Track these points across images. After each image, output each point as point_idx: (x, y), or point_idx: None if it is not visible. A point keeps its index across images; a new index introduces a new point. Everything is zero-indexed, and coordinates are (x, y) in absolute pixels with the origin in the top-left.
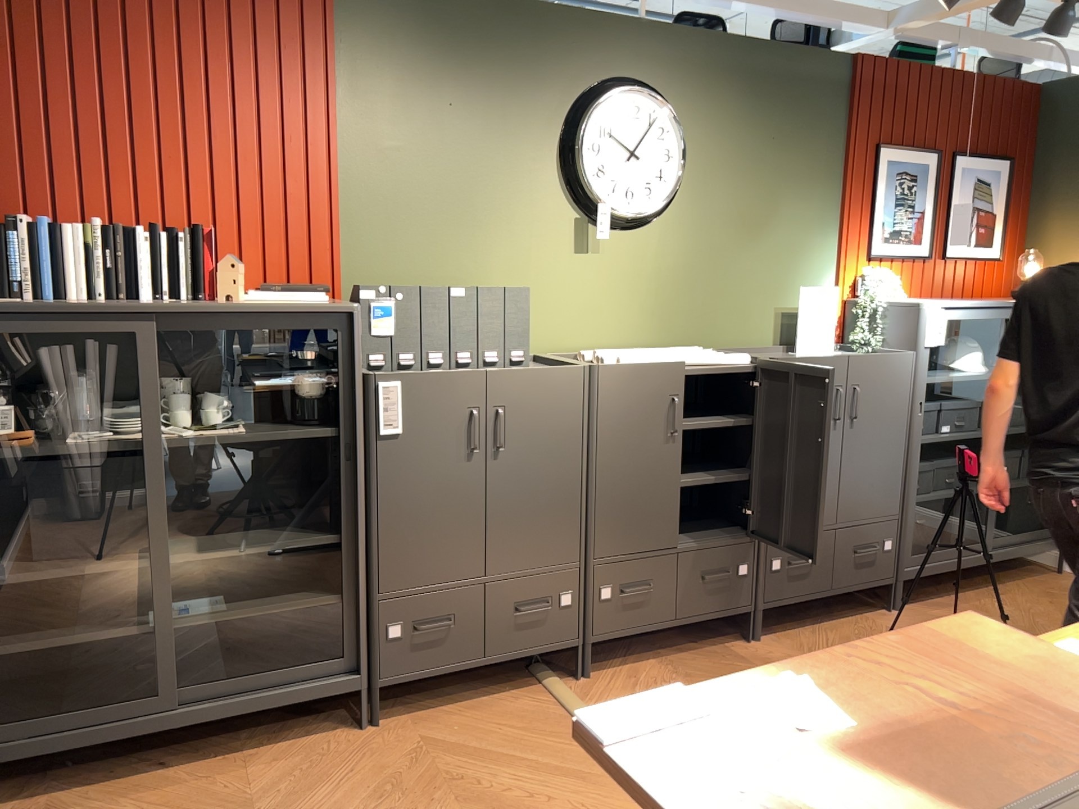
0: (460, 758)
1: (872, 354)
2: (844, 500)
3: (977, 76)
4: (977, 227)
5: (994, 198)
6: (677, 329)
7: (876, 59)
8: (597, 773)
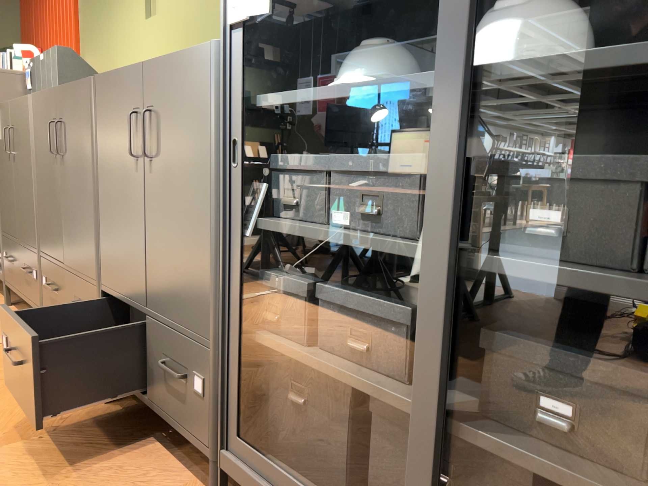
0: None
1: (173, 56)
2: (150, 277)
3: None
4: None
5: None
6: None
7: None
8: None
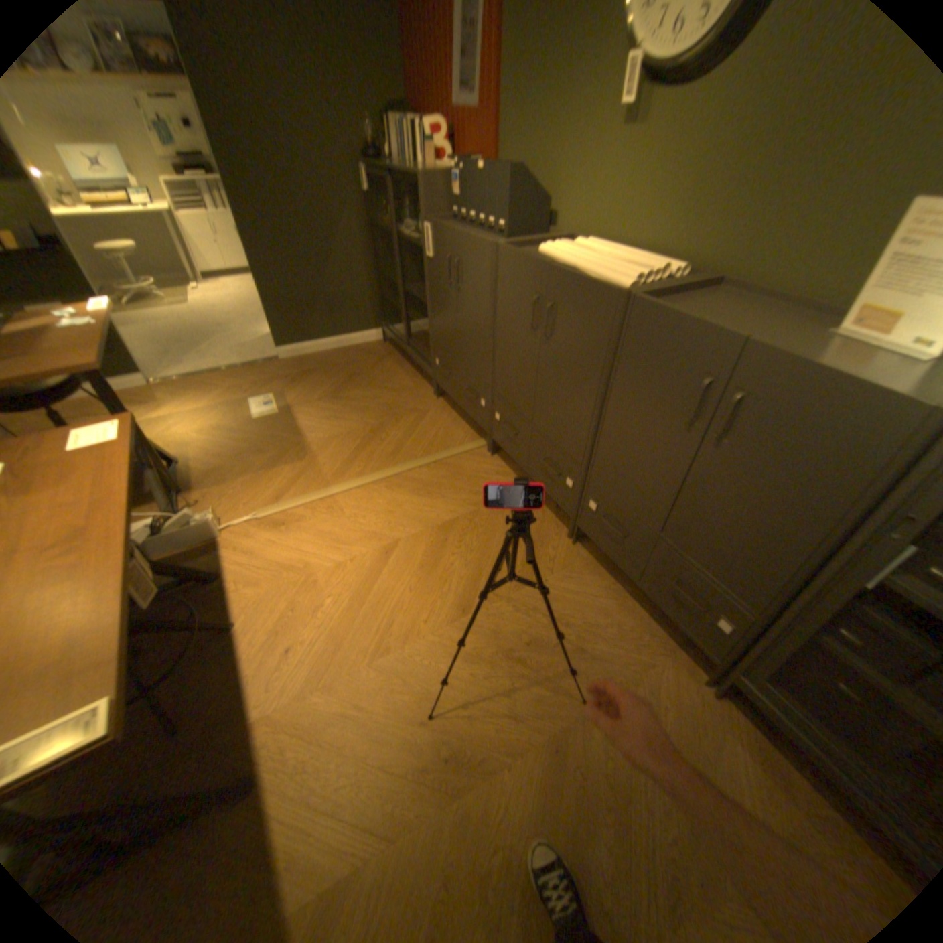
0: (414, 422)
1: (816, 357)
2: (678, 519)
3: None
4: None
5: None
6: (706, 239)
7: None
8: (400, 460)
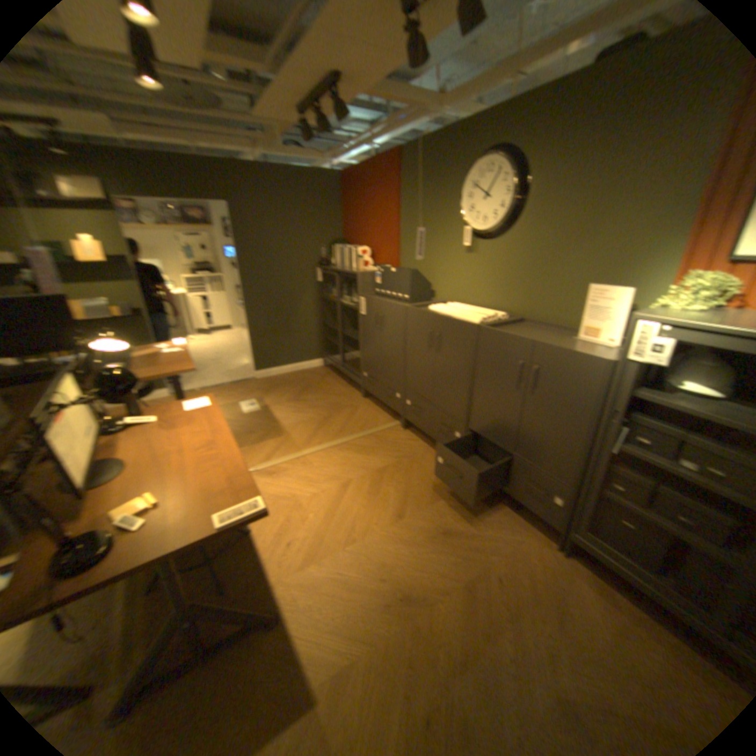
0: (349, 411)
1: (562, 346)
2: (520, 440)
3: None
4: None
5: None
6: (512, 301)
7: None
8: (343, 433)
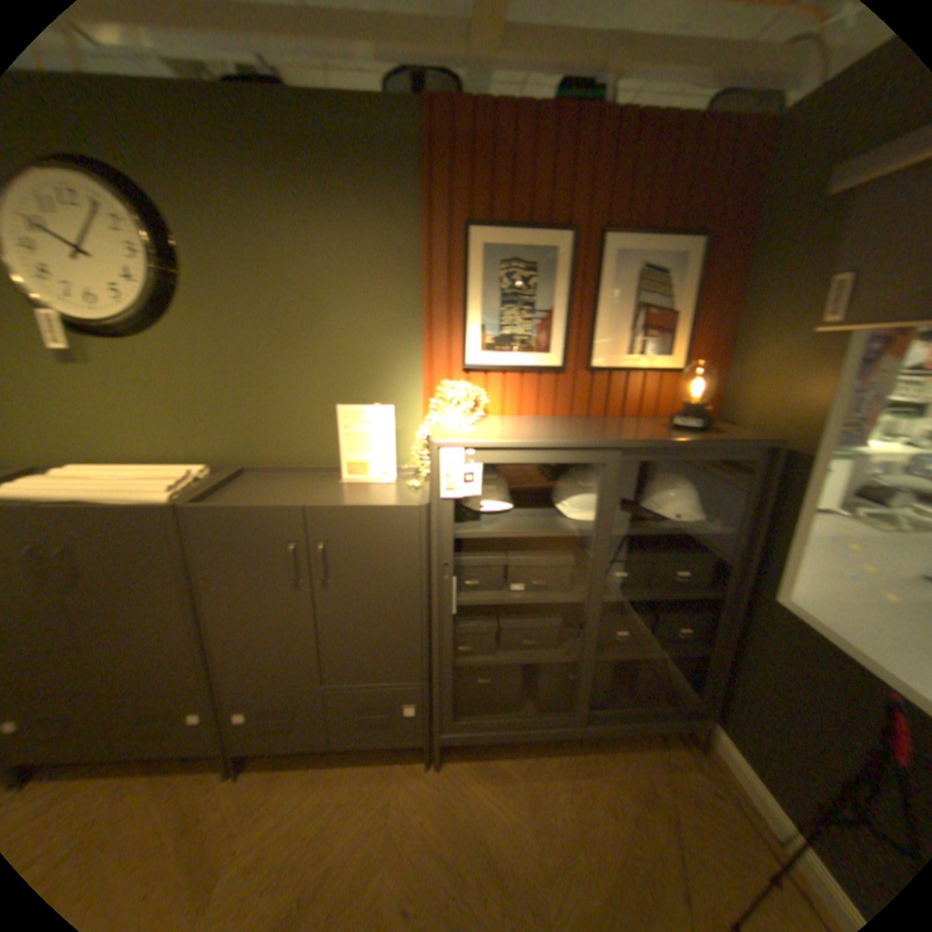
0: None
1: (349, 504)
2: (326, 664)
3: (646, 110)
4: (644, 329)
5: (675, 289)
6: (206, 445)
7: (452, 96)
8: None
